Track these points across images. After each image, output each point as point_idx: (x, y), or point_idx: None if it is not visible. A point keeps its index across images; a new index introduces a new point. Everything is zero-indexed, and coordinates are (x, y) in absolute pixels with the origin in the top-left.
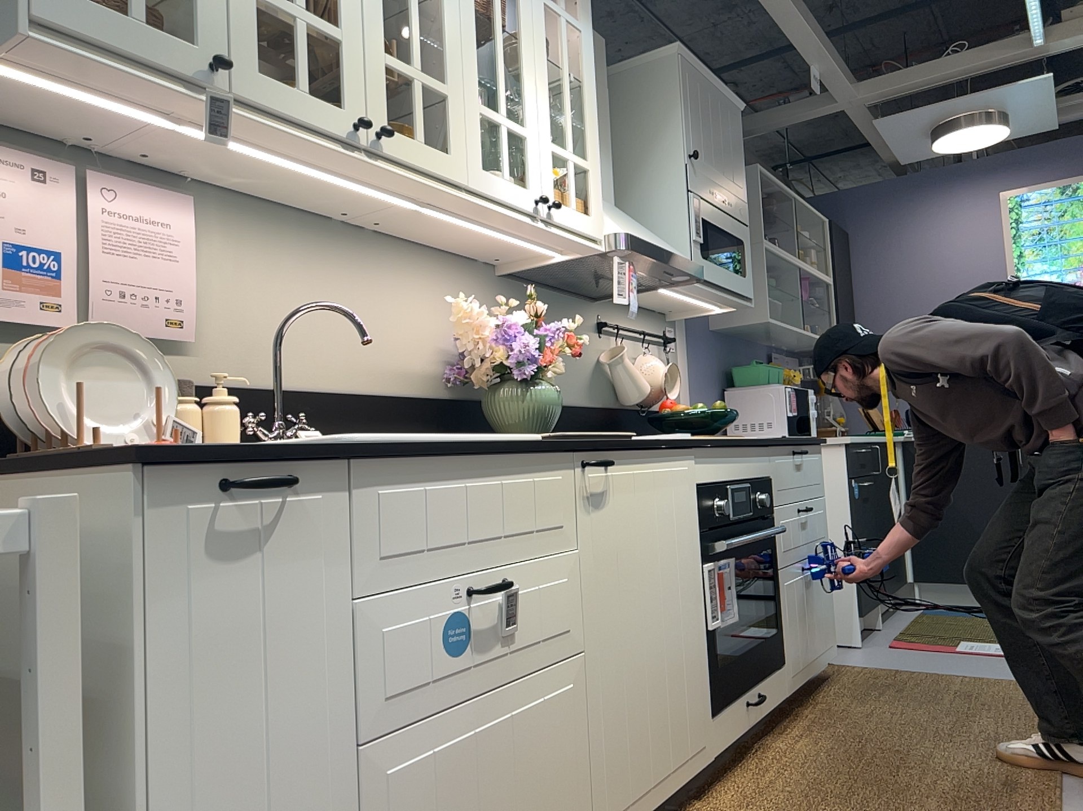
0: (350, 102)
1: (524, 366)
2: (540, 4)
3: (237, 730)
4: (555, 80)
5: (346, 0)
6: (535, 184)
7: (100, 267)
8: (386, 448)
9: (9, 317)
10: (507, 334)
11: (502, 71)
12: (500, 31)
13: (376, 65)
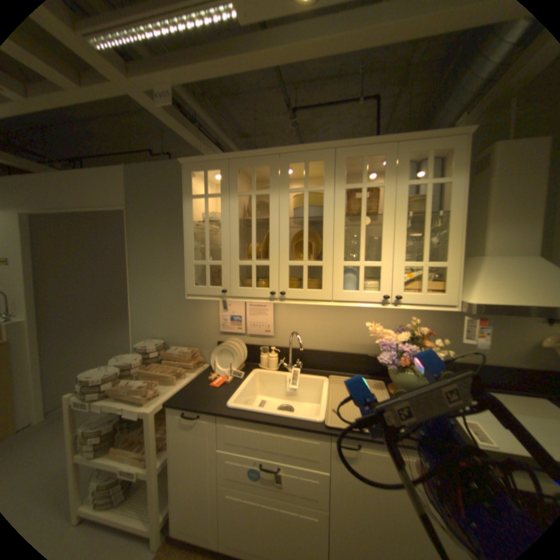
0: (272, 285)
1: (395, 363)
2: (403, 188)
3: (187, 466)
4: (438, 211)
5: (272, 250)
6: (385, 288)
7: (249, 319)
8: (226, 417)
9: (233, 331)
10: (389, 346)
11: (363, 240)
12: (363, 220)
13: (284, 268)
